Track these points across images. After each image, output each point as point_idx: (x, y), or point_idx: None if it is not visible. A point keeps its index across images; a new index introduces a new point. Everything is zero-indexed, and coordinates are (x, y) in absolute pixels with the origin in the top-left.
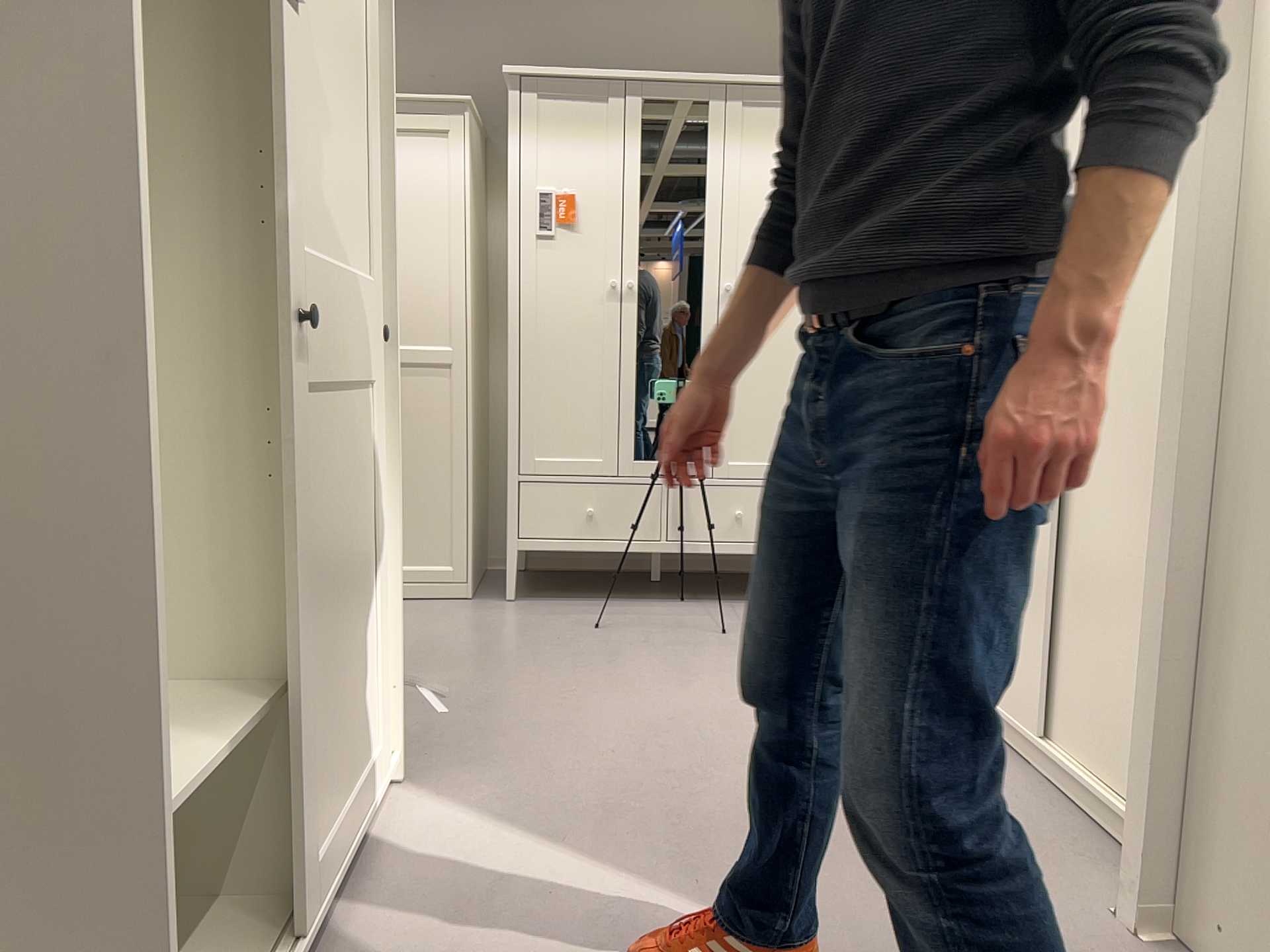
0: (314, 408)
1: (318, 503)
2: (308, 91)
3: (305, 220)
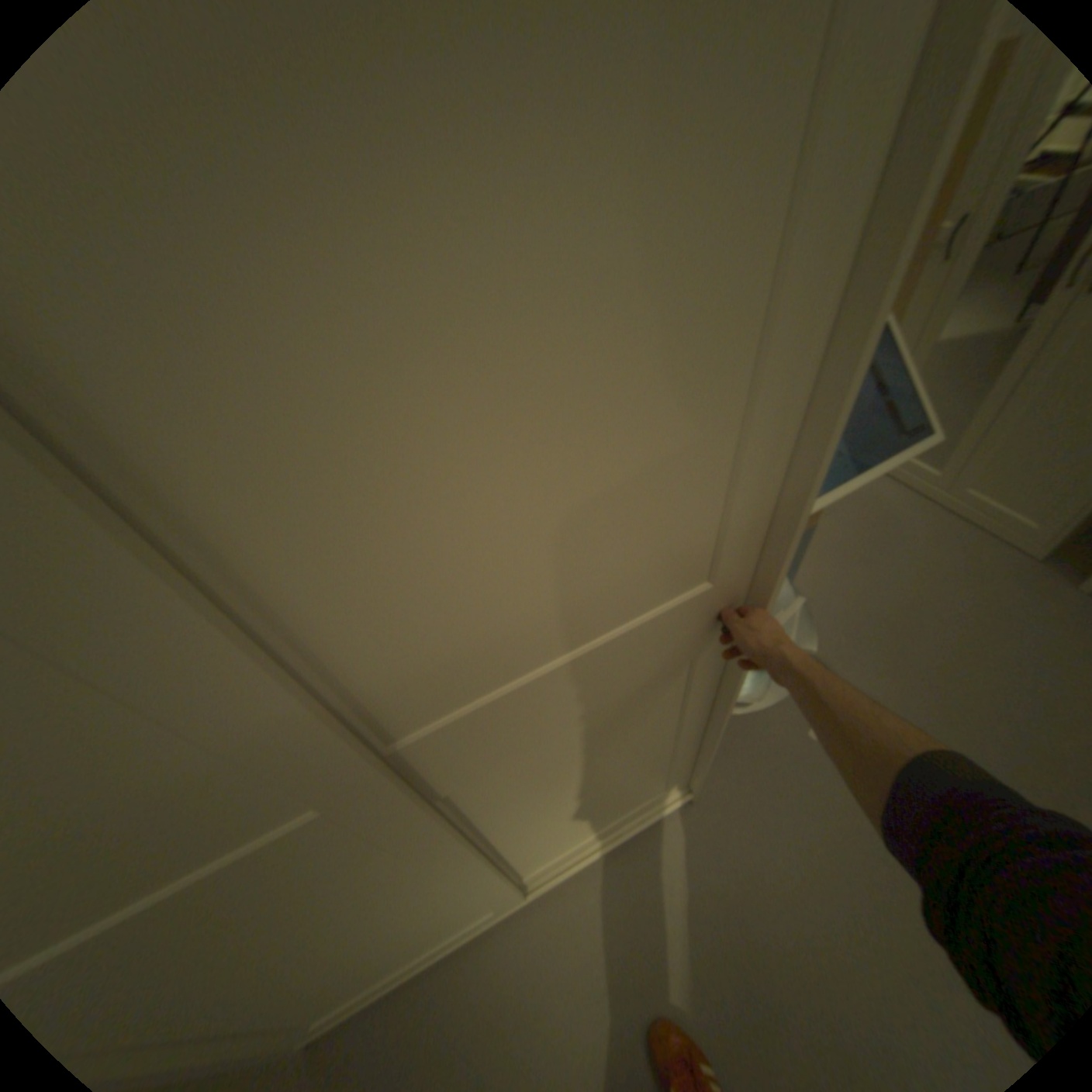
0: (501, 768)
1: (519, 797)
2: (372, 551)
3: (422, 688)
